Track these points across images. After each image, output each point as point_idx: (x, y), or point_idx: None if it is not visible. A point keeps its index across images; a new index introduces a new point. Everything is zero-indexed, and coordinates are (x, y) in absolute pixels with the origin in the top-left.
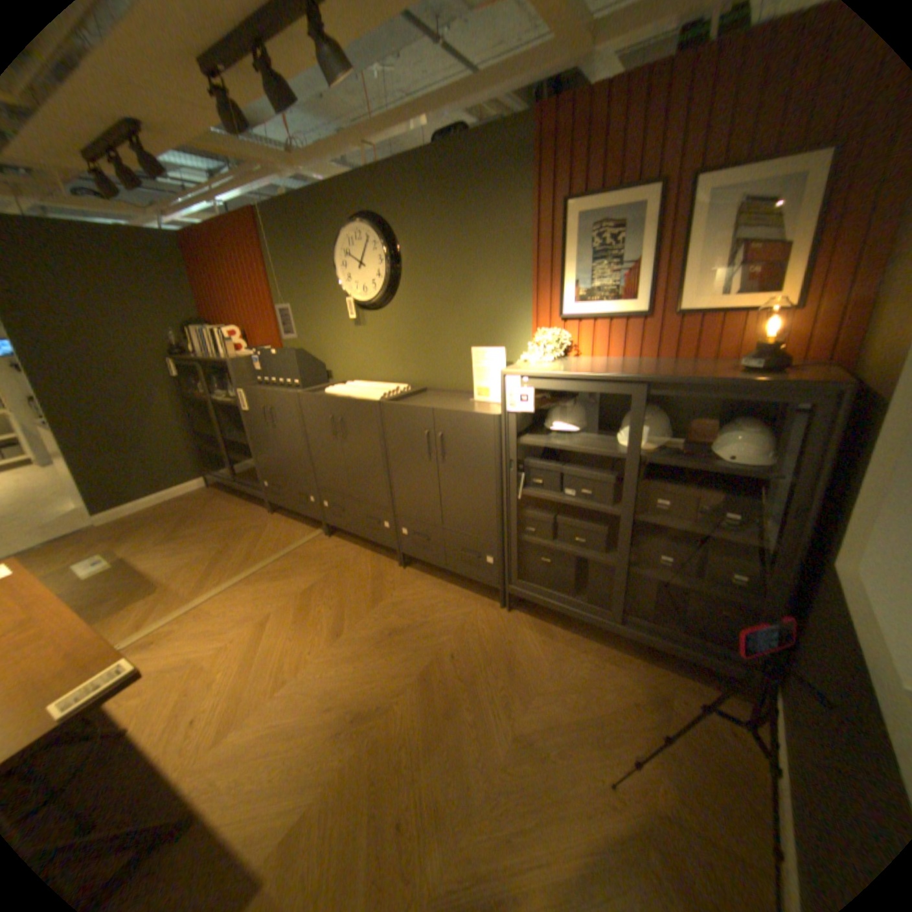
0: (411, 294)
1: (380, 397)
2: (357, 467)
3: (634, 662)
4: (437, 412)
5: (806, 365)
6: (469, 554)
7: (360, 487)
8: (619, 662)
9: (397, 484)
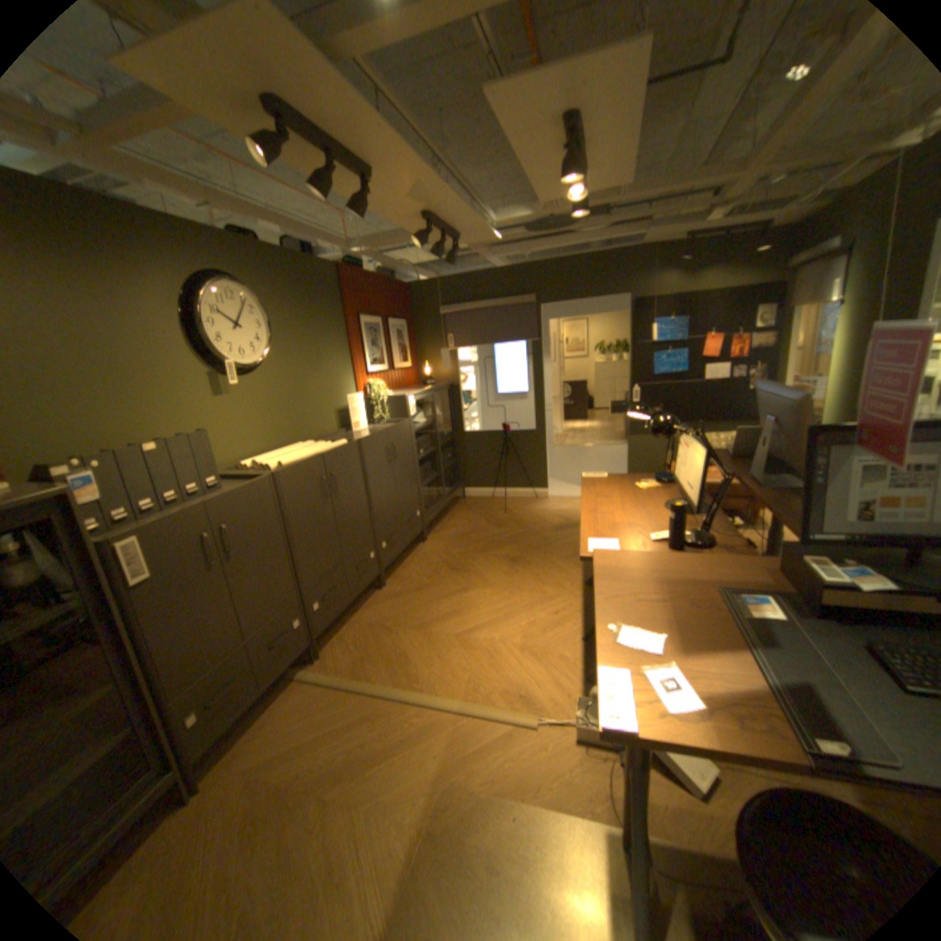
0: (281, 360)
1: (344, 441)
2: (347, 518)
3: (451, 514)
4: (390, 430)
5: (416, 387)
6: (413, 521)
7: (351, 538)
8: (452, 516)
9: (376, 505)
